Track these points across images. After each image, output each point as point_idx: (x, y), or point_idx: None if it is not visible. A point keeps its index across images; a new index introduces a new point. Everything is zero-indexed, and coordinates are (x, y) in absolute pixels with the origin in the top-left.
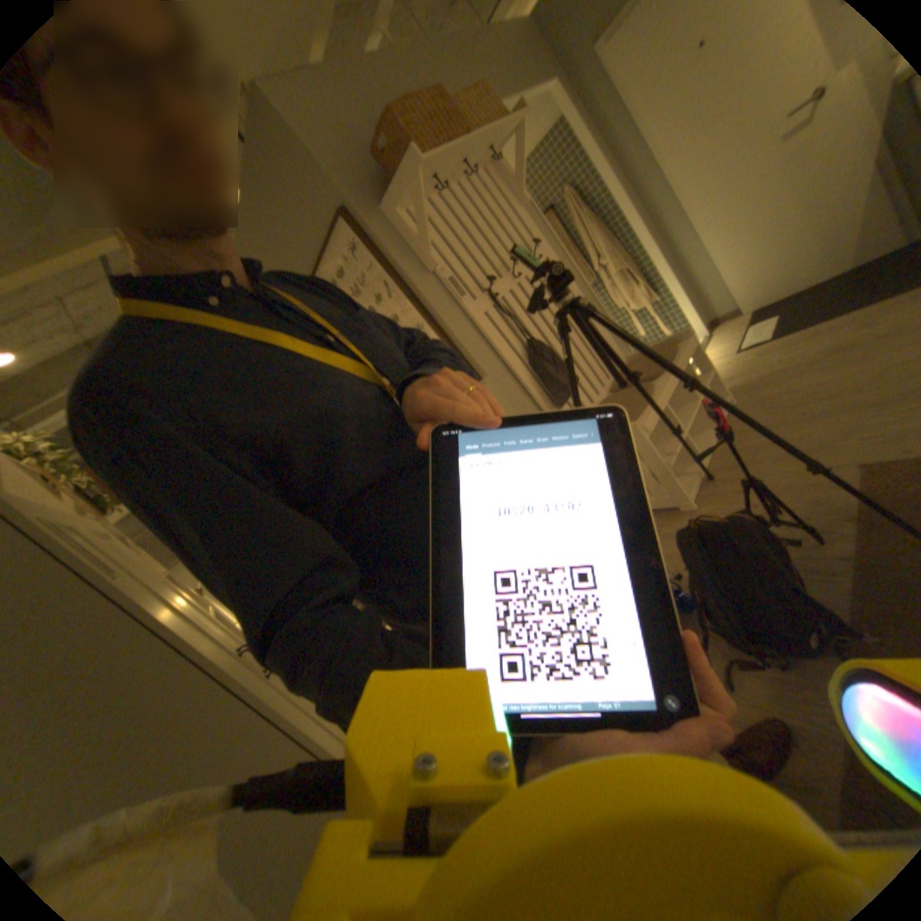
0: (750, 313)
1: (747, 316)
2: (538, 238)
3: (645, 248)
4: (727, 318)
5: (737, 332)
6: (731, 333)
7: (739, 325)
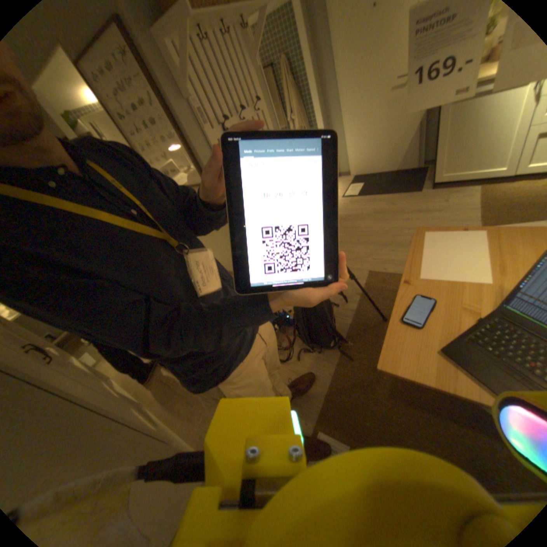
0: (353, 175)
1: (352, 176)
2: (258, 96)
3: (316, 117)
4: (343, 173)
5: (345, 184)
6: (342, 183)
7: (347, 180)
